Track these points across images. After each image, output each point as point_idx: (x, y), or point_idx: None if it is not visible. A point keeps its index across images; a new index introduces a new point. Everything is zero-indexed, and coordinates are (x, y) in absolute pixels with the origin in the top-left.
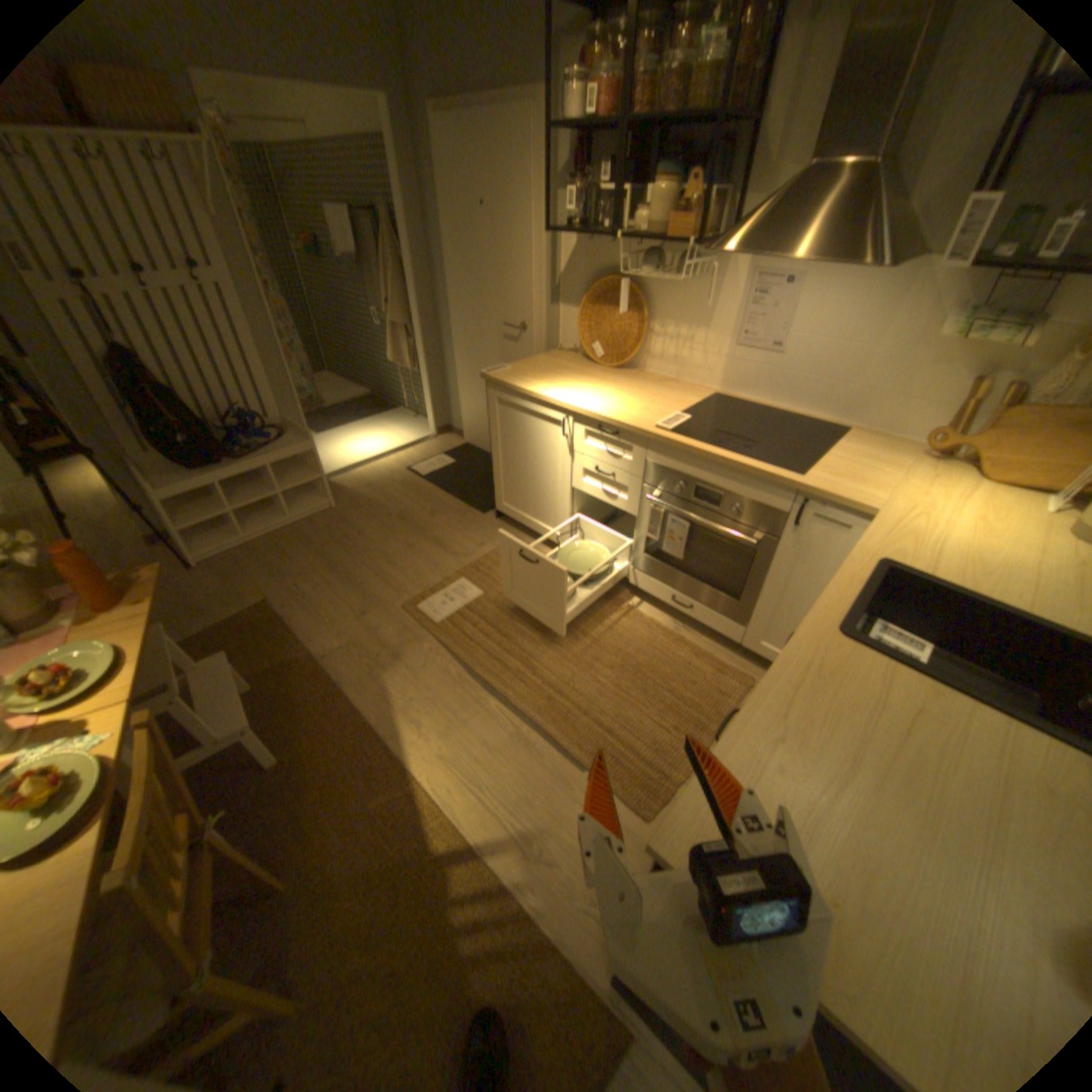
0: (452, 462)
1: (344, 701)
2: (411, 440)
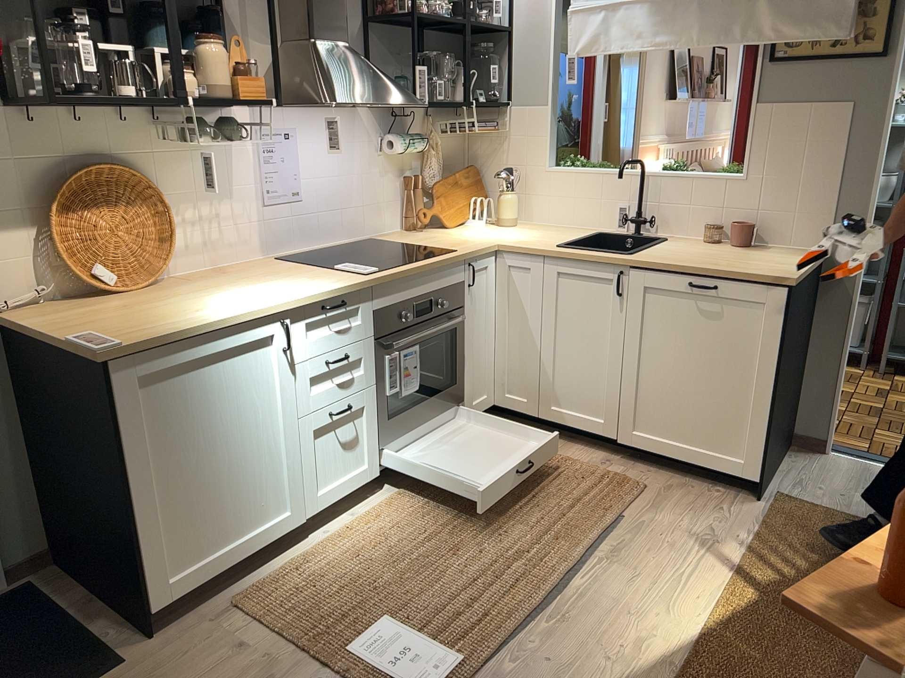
0: None
1: None
2: None
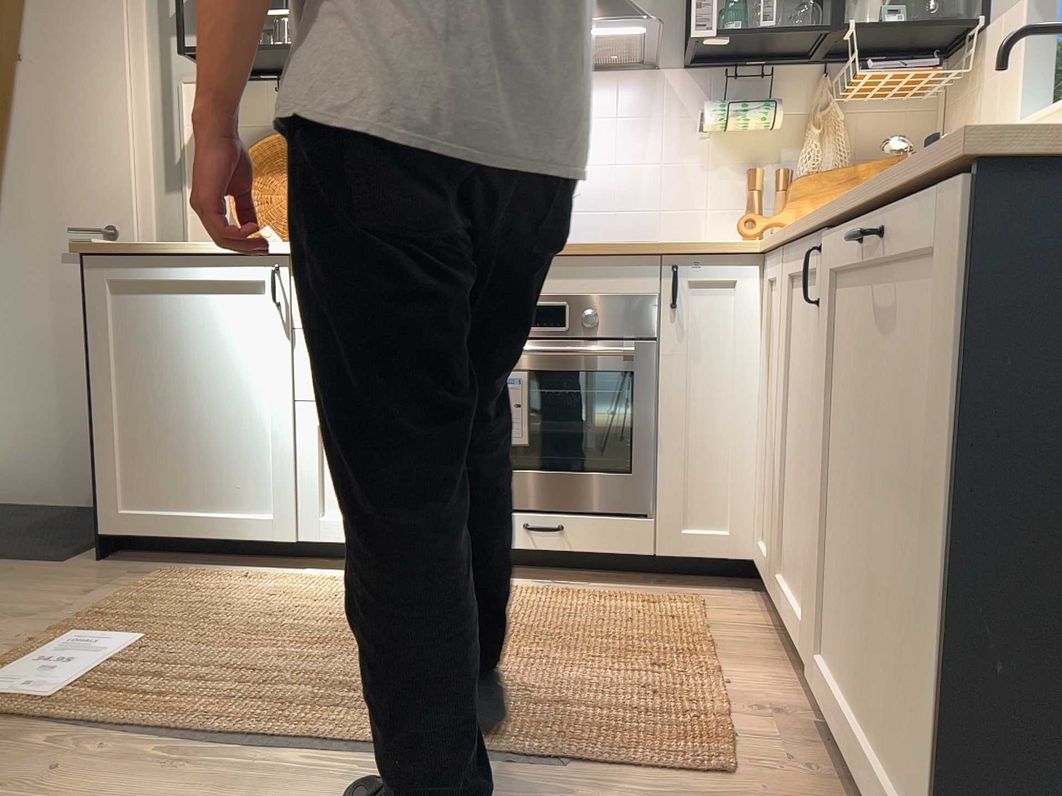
0: None
1: None
2: None
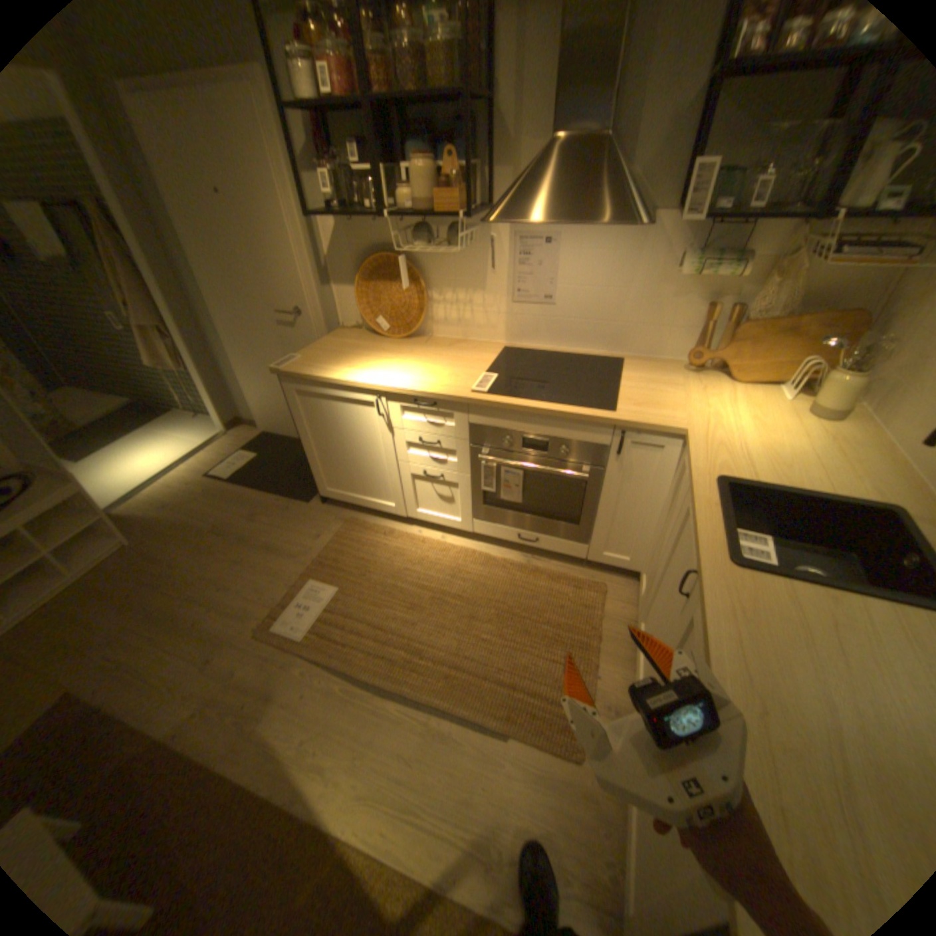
0: (254, 456)
1: (220, 783)
2: (199, 443)
